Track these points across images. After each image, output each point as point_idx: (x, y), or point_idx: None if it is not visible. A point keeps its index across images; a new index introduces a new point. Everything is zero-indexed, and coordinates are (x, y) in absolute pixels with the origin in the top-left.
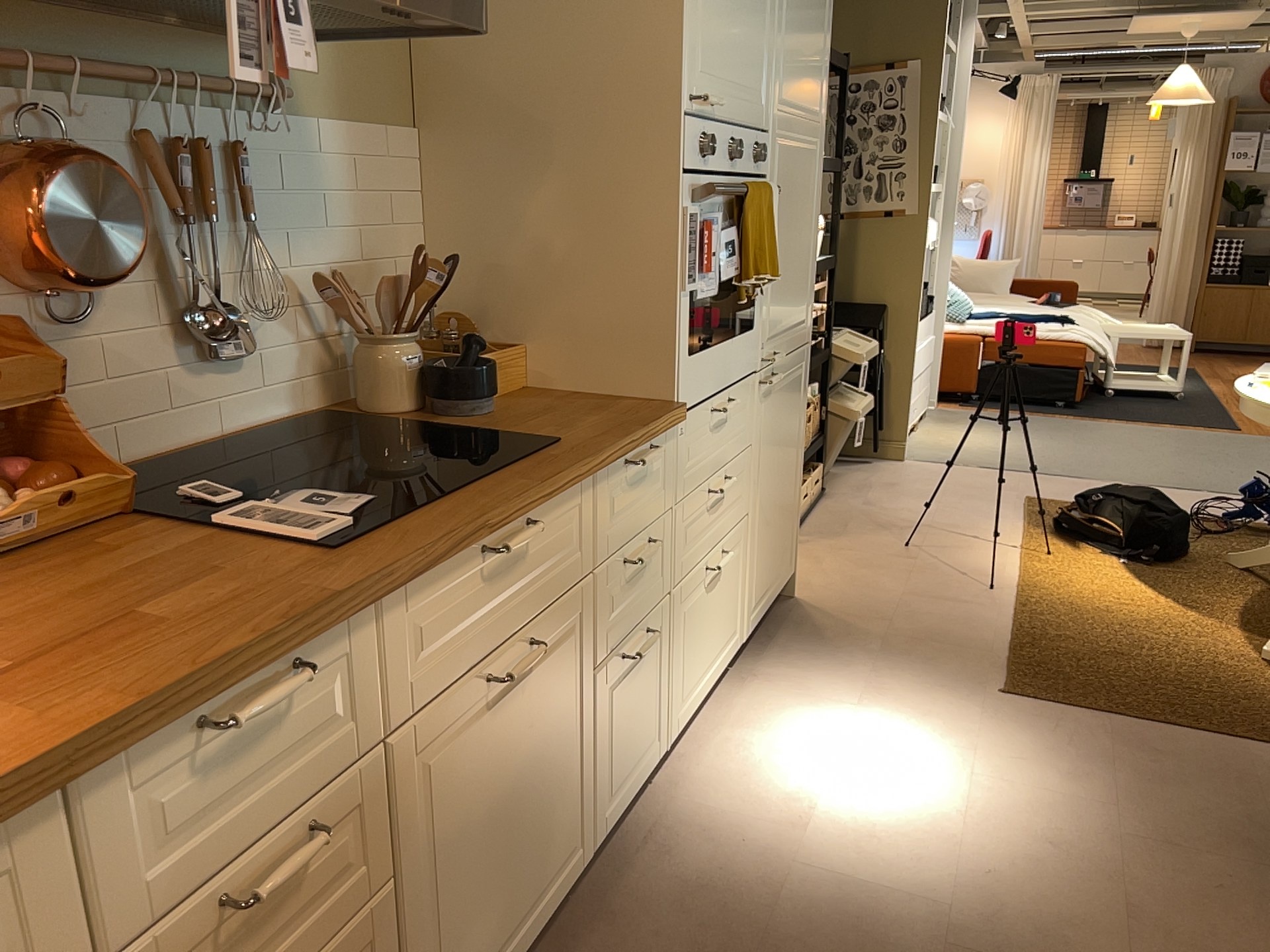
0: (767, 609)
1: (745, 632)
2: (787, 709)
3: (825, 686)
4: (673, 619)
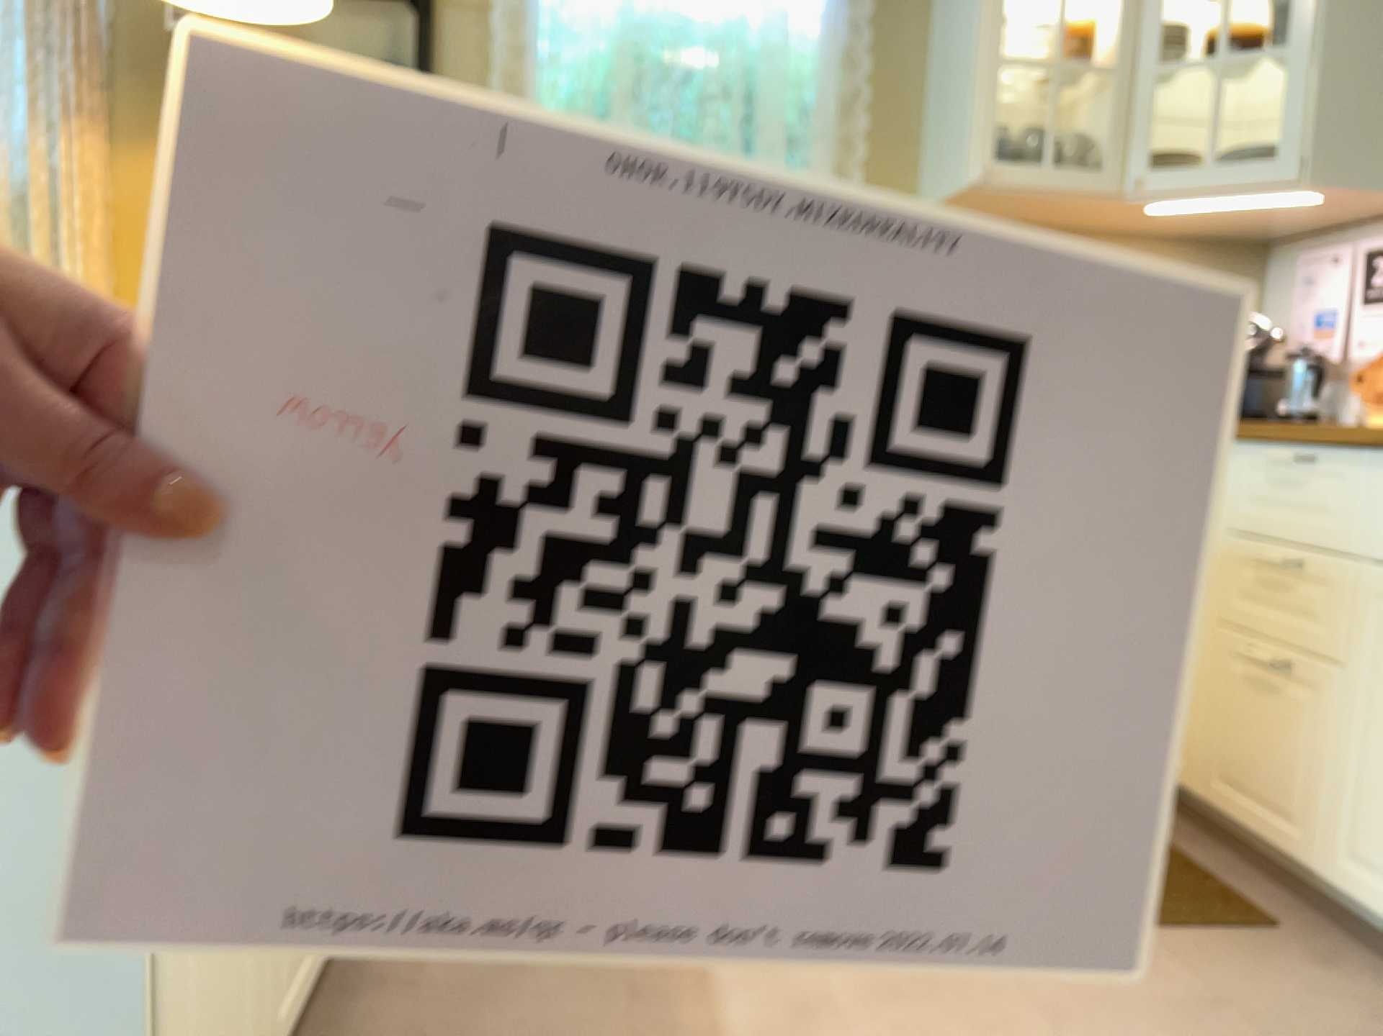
0: None
1: None
2: None
3: None
4: None
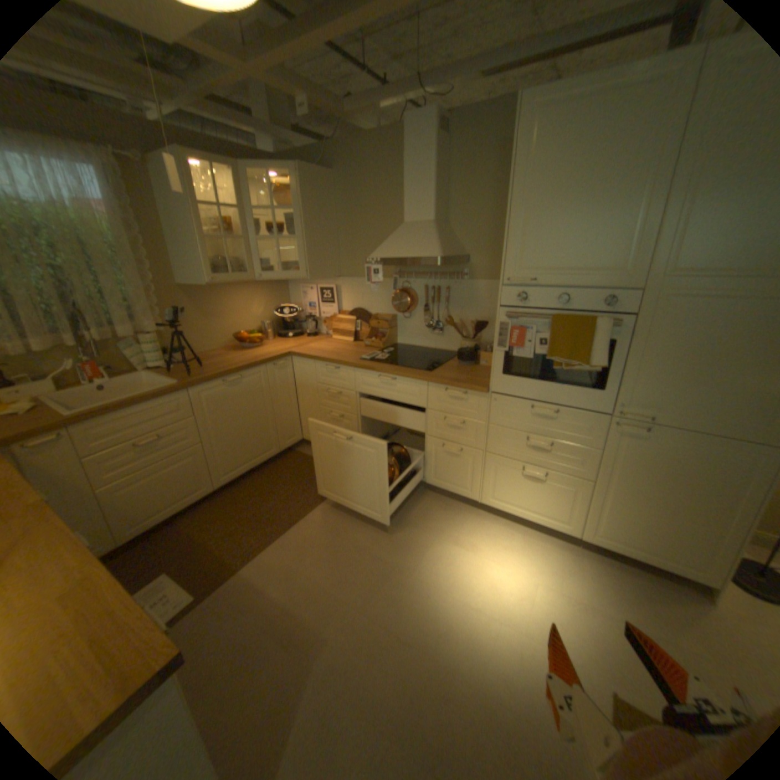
0: (635, 559)
1: (585, 537)
2: (547, 563)
3: (579, 586)
4: (486, 462)
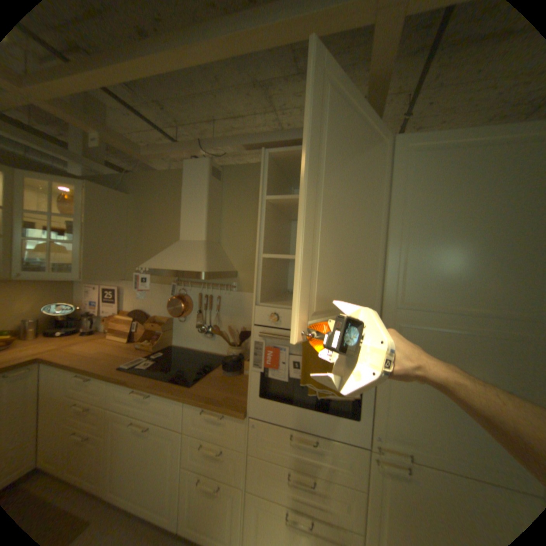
0: None
1: None
2: None
3: None
4: (245, 506)
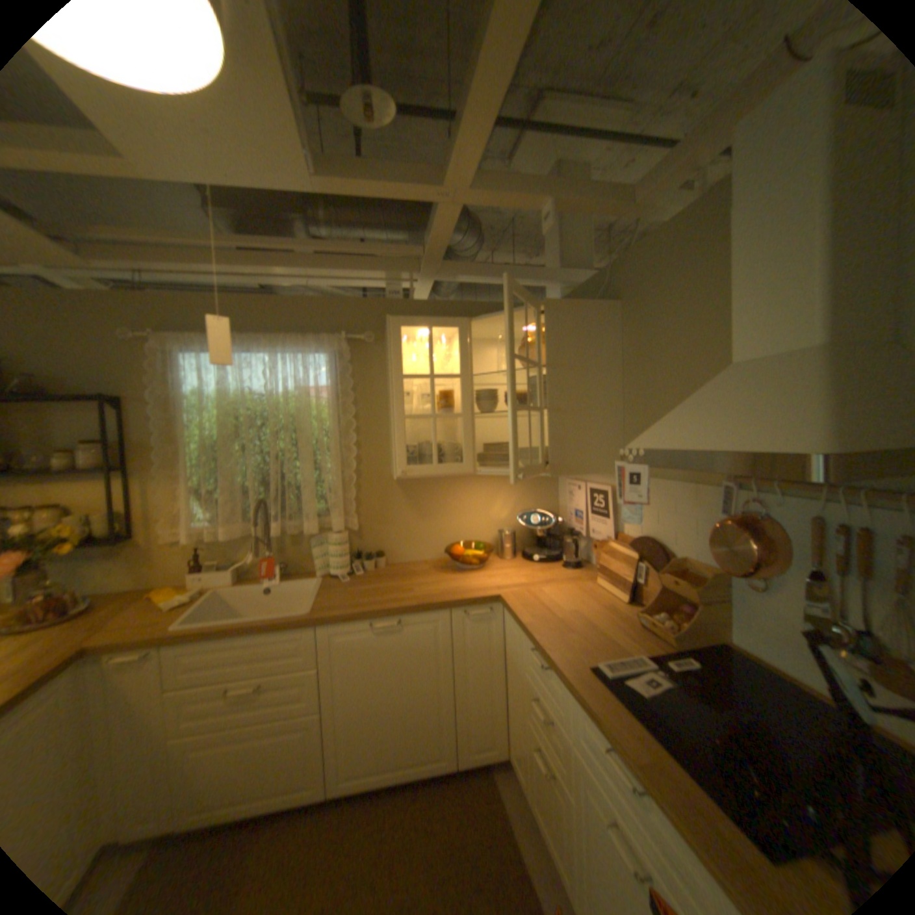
0: None
1: None
2: None
3: None
4: None
